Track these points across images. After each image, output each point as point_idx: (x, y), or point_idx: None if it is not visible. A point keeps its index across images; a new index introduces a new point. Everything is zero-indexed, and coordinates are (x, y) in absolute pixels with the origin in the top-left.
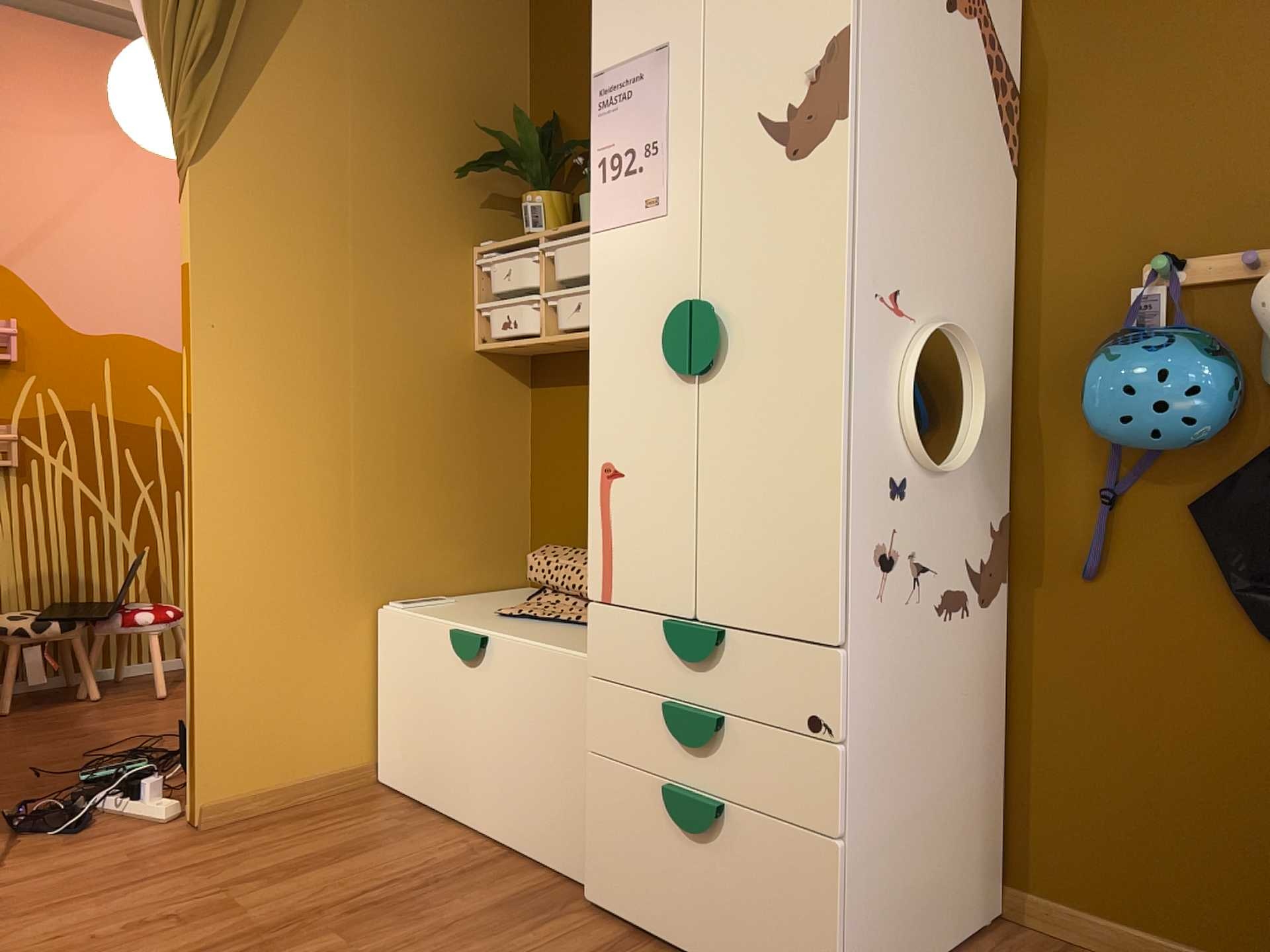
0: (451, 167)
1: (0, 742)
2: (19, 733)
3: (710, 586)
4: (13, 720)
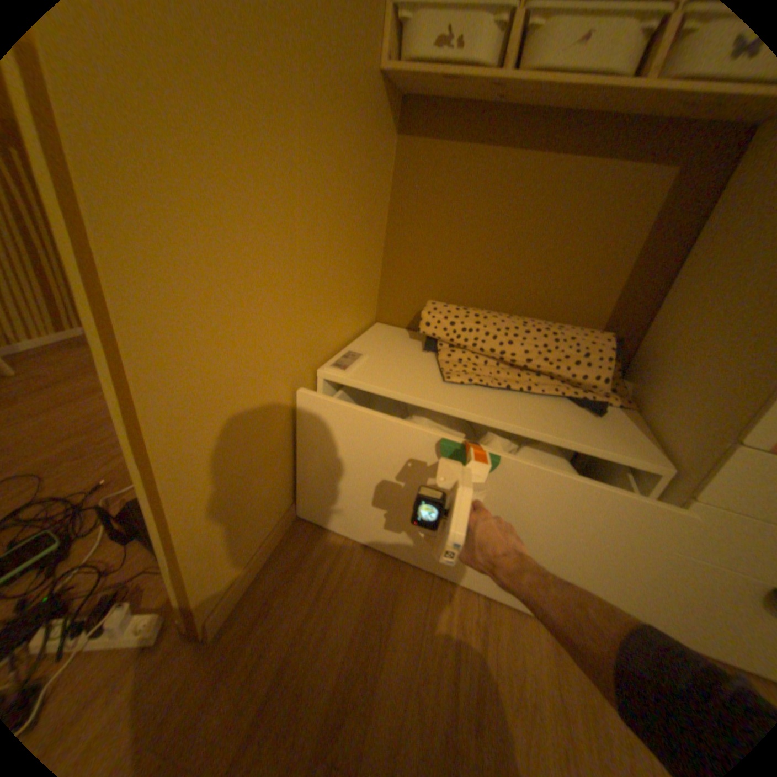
0: None
1: None
2: None
3: None
4: None
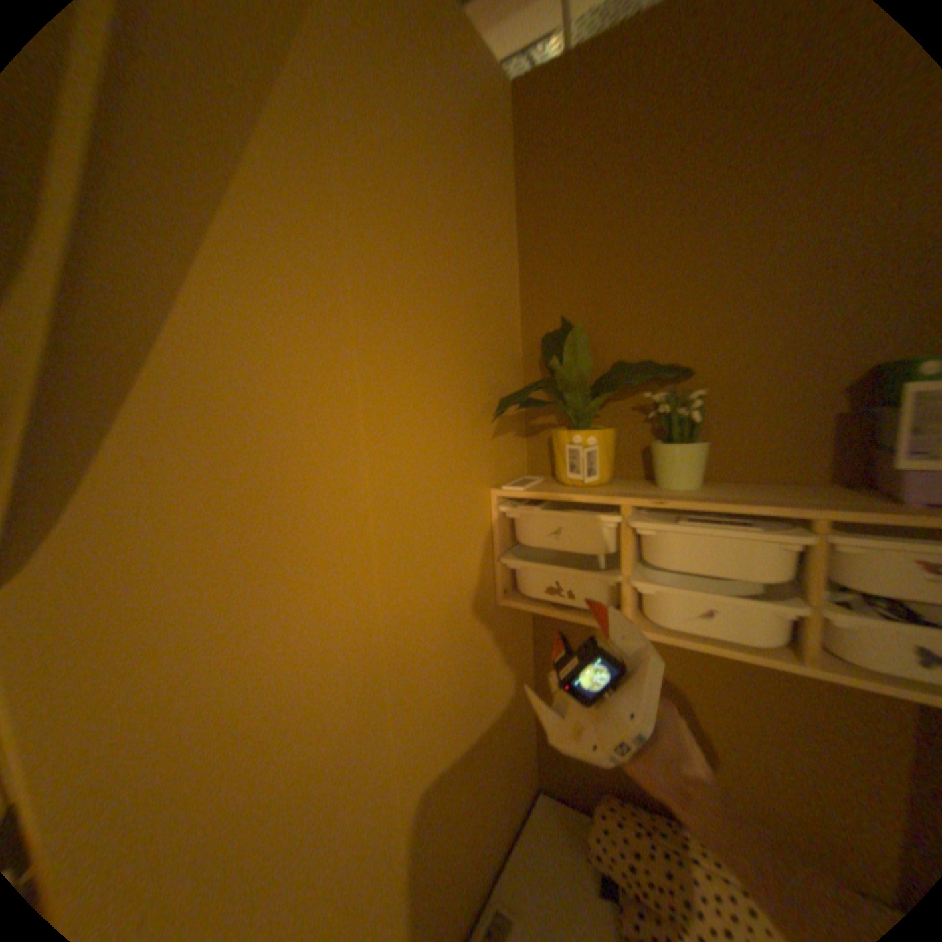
0: (468, 394)
1: None
2: None
3: None
4: None
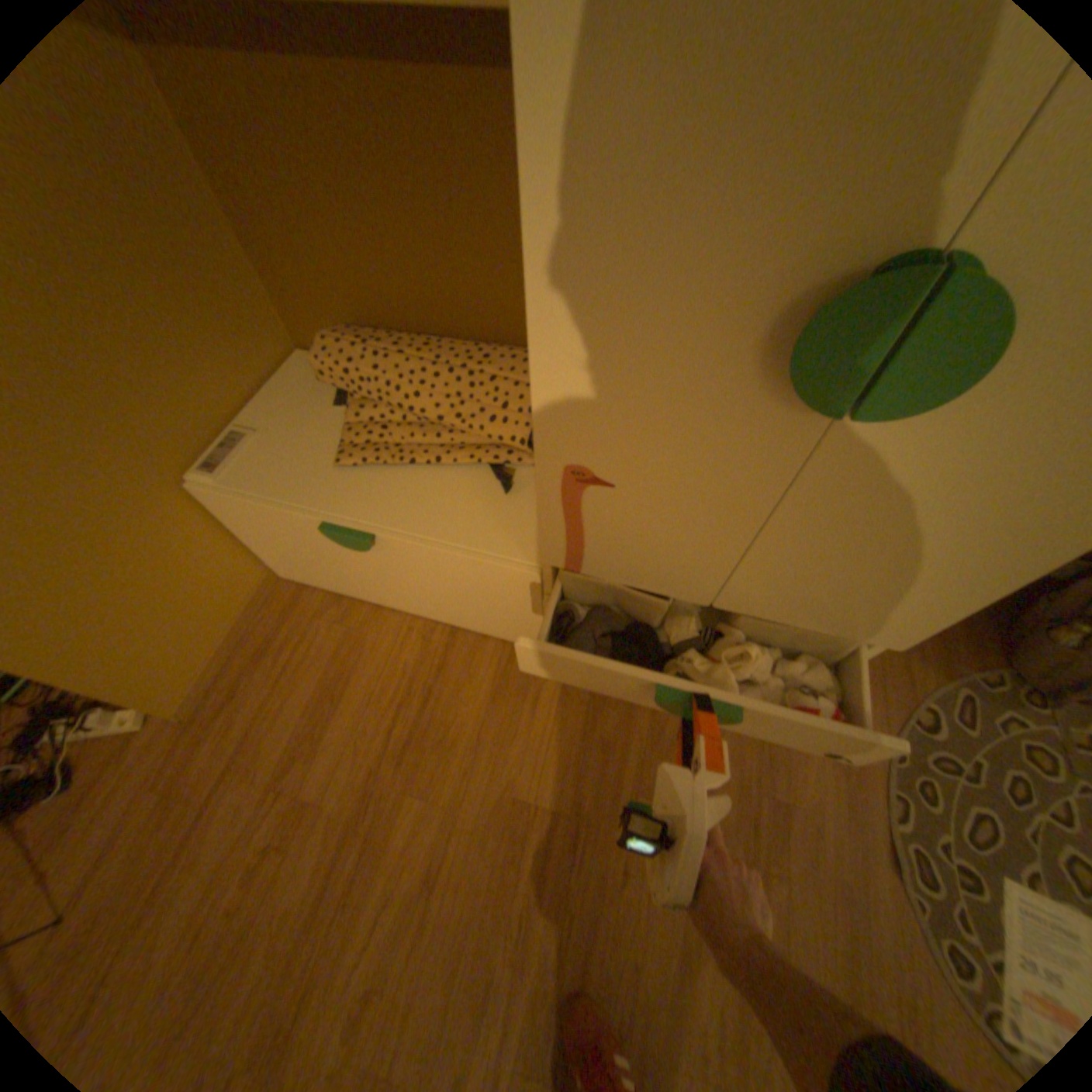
0: None
1: None
2: None
3: (743, 594)
4: None
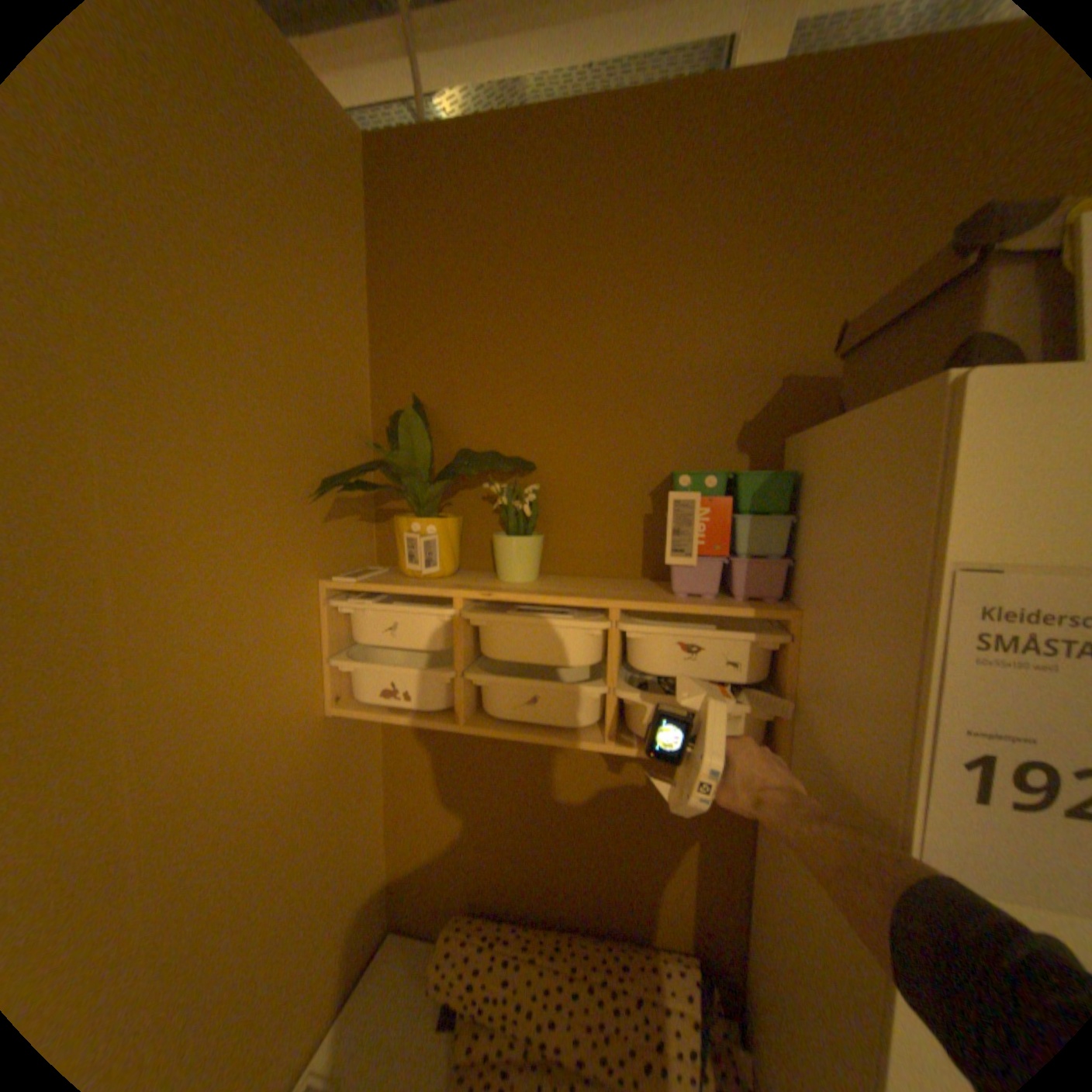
0: (286, 471)
1: None
2: None
3: None
4: None
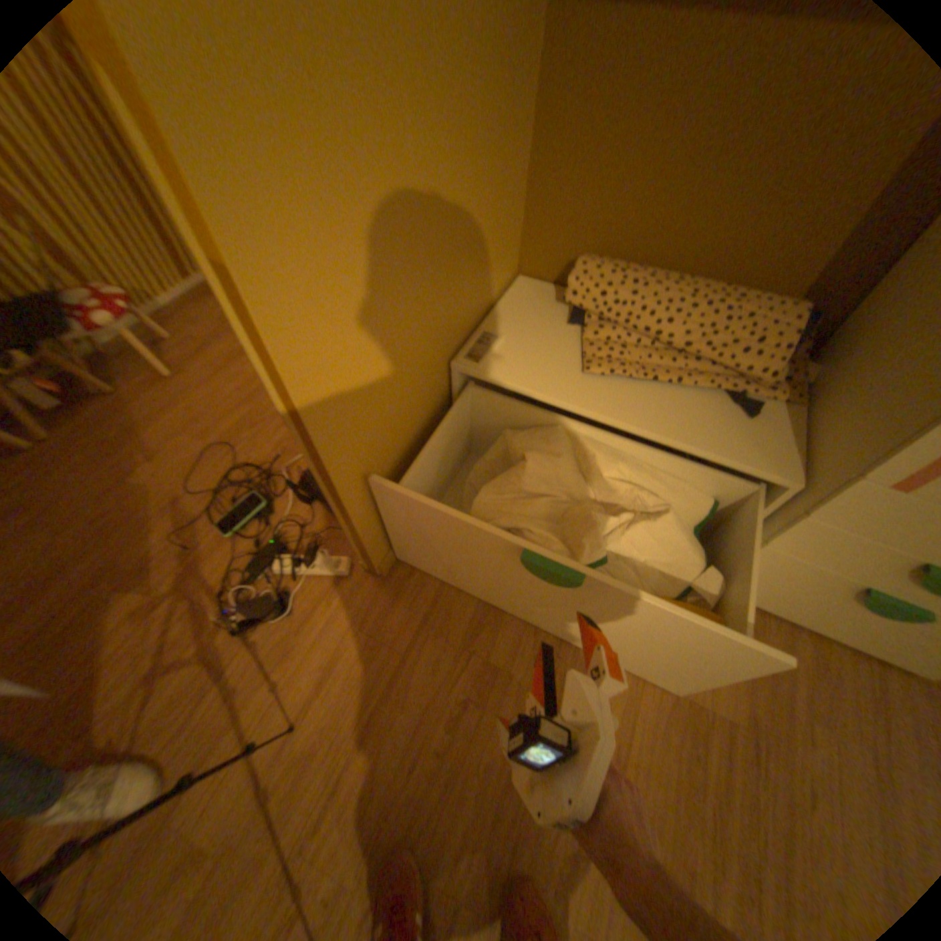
0: None
1: (89, 489)
2: (91, 468)
3: None
4: (65, 447)
